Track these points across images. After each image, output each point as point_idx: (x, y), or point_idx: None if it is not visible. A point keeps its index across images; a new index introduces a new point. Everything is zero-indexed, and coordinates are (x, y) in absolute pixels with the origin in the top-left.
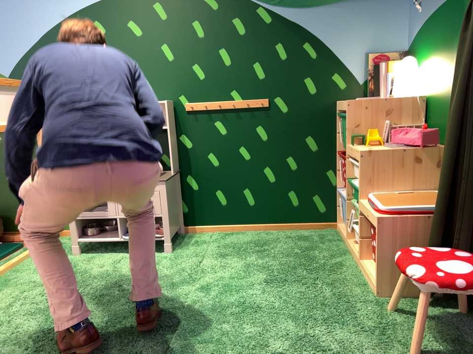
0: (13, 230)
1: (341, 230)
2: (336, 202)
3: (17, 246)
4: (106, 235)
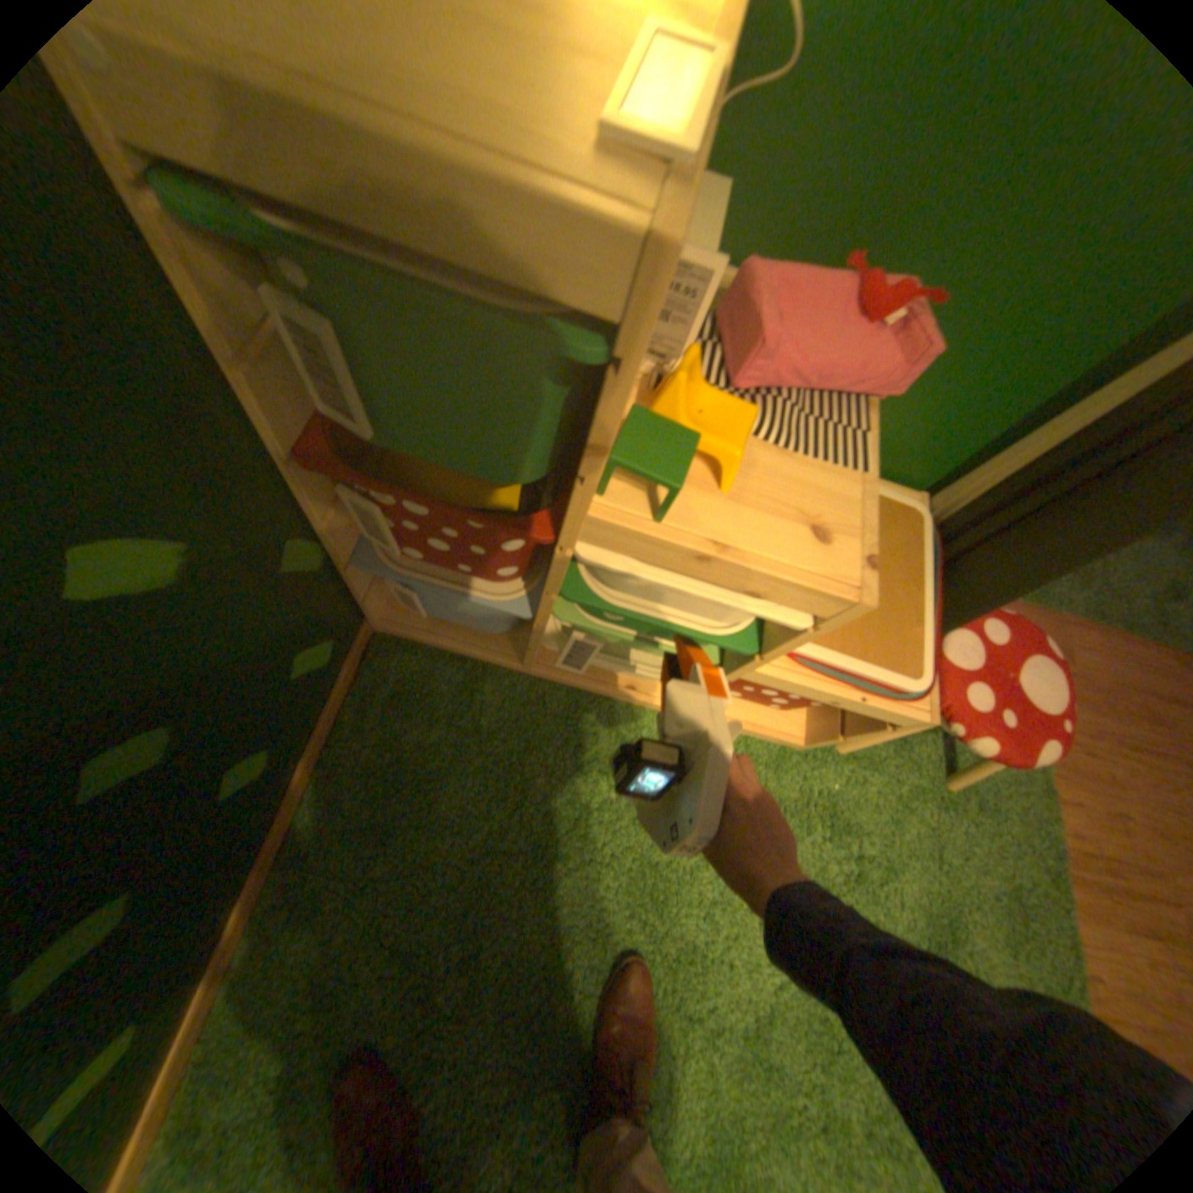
0: None
1: (437, 638)
2: (351, 593)
3: None
4: None
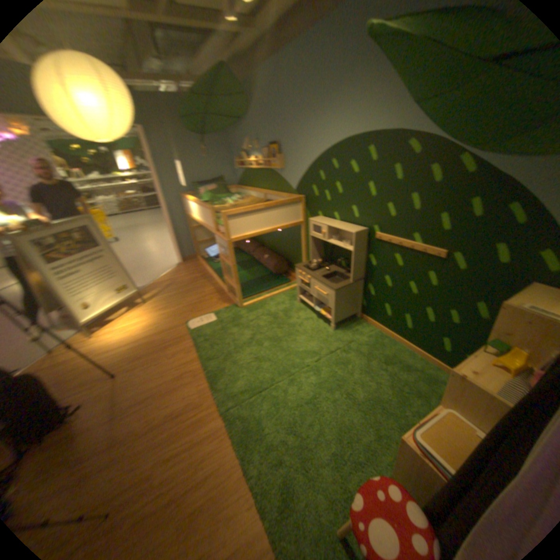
0: (293, 271)
1: None
2: None
3: (288, 282)
4: (312, 300)
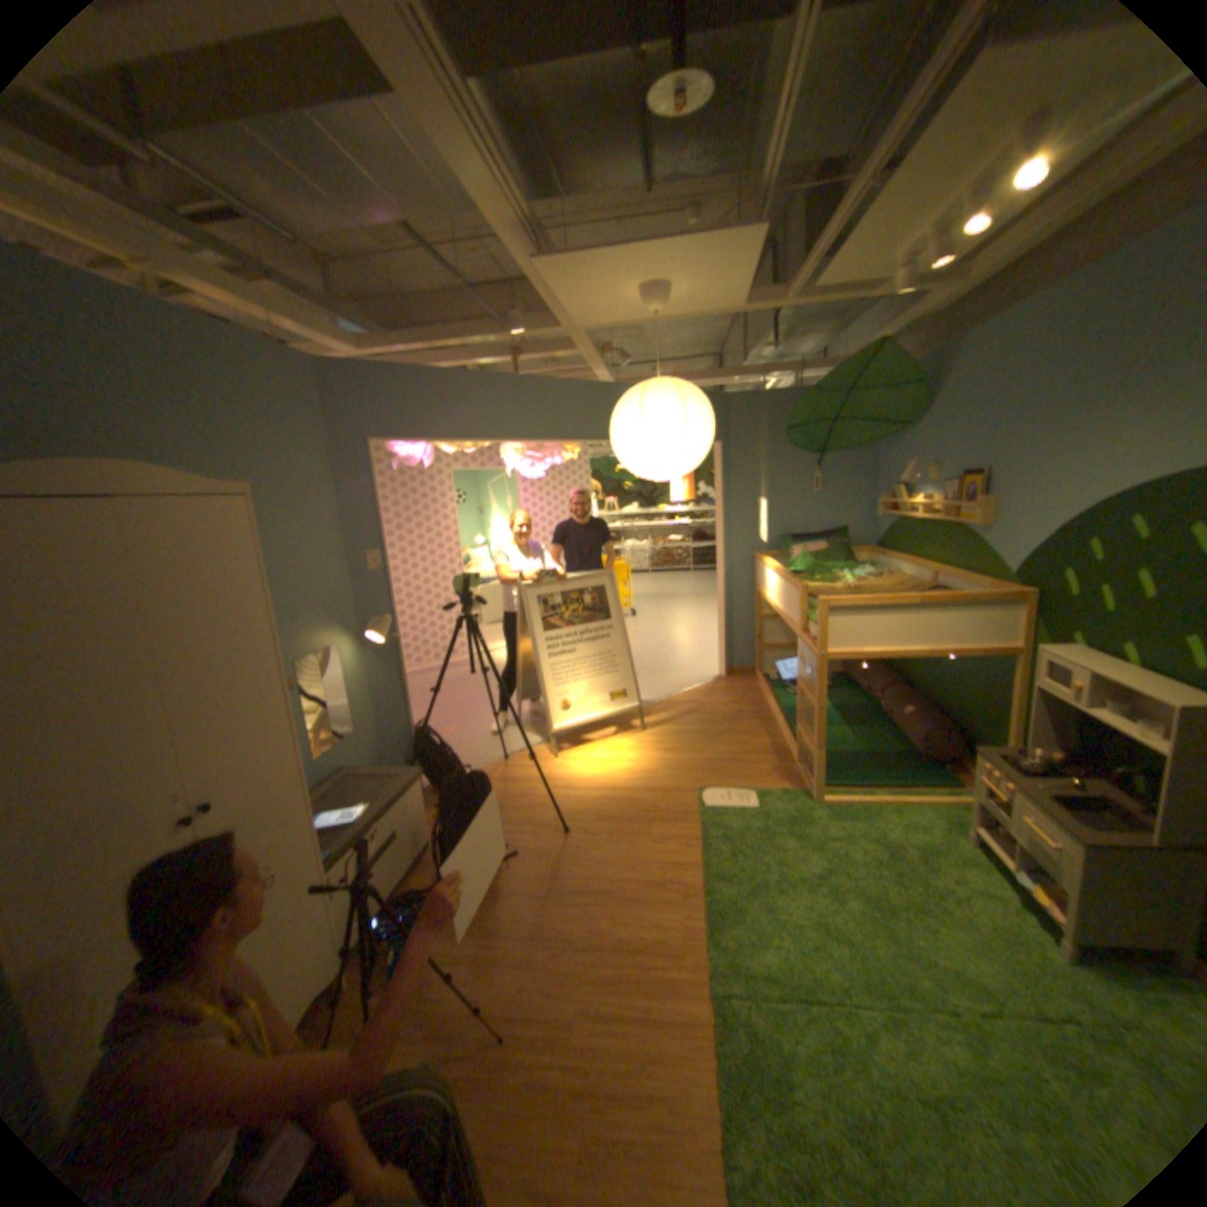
0: (977, 763)
1: None
2: None
3: (954, 785)
4: (1016, 854)
